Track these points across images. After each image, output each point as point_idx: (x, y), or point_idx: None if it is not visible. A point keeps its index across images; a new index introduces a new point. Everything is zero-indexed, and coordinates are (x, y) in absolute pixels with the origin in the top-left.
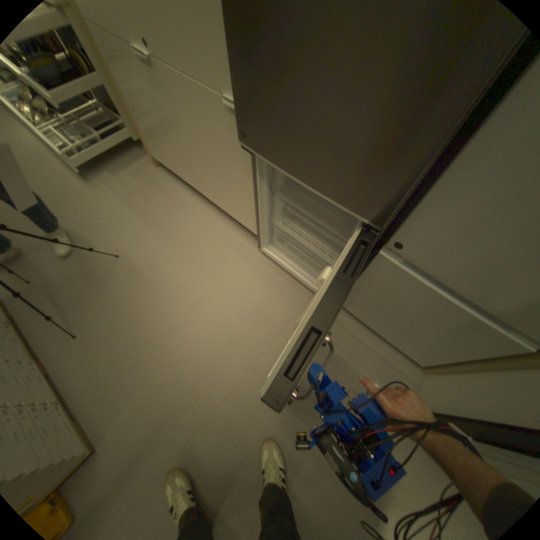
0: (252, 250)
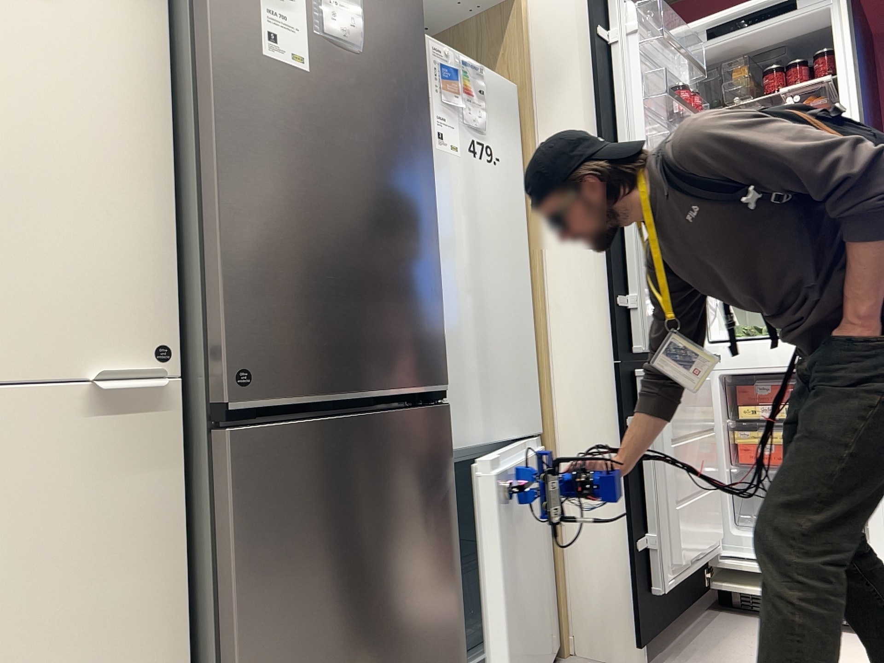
0: None
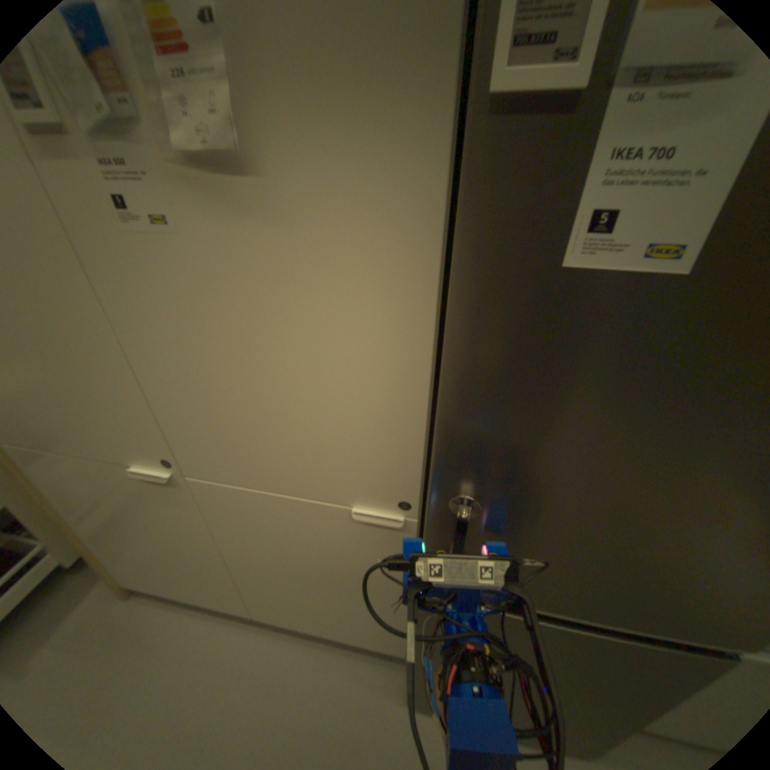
0: (394, 691)
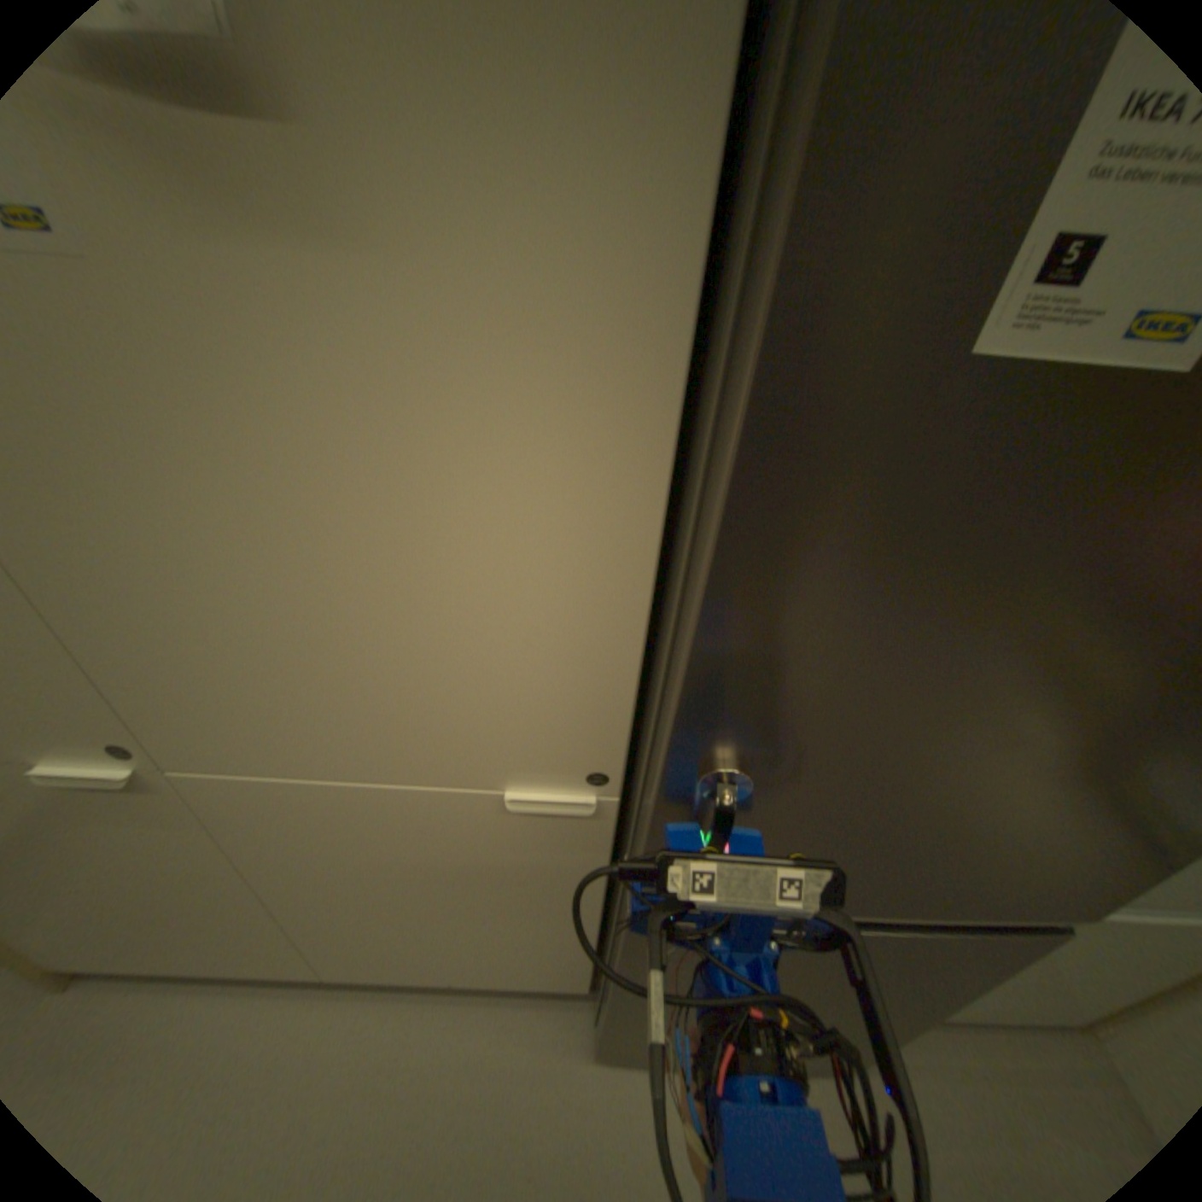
0: (573, 1043)
